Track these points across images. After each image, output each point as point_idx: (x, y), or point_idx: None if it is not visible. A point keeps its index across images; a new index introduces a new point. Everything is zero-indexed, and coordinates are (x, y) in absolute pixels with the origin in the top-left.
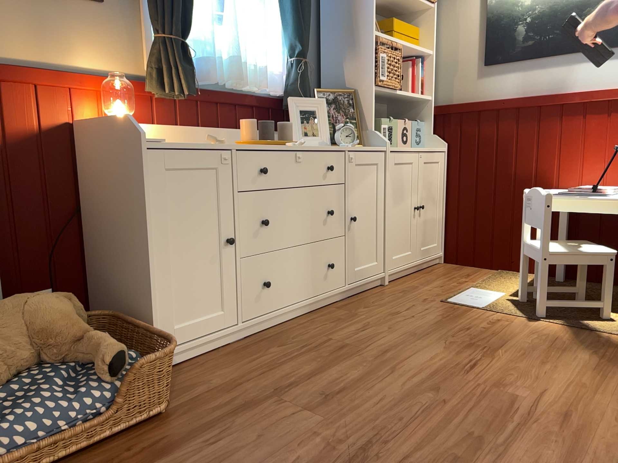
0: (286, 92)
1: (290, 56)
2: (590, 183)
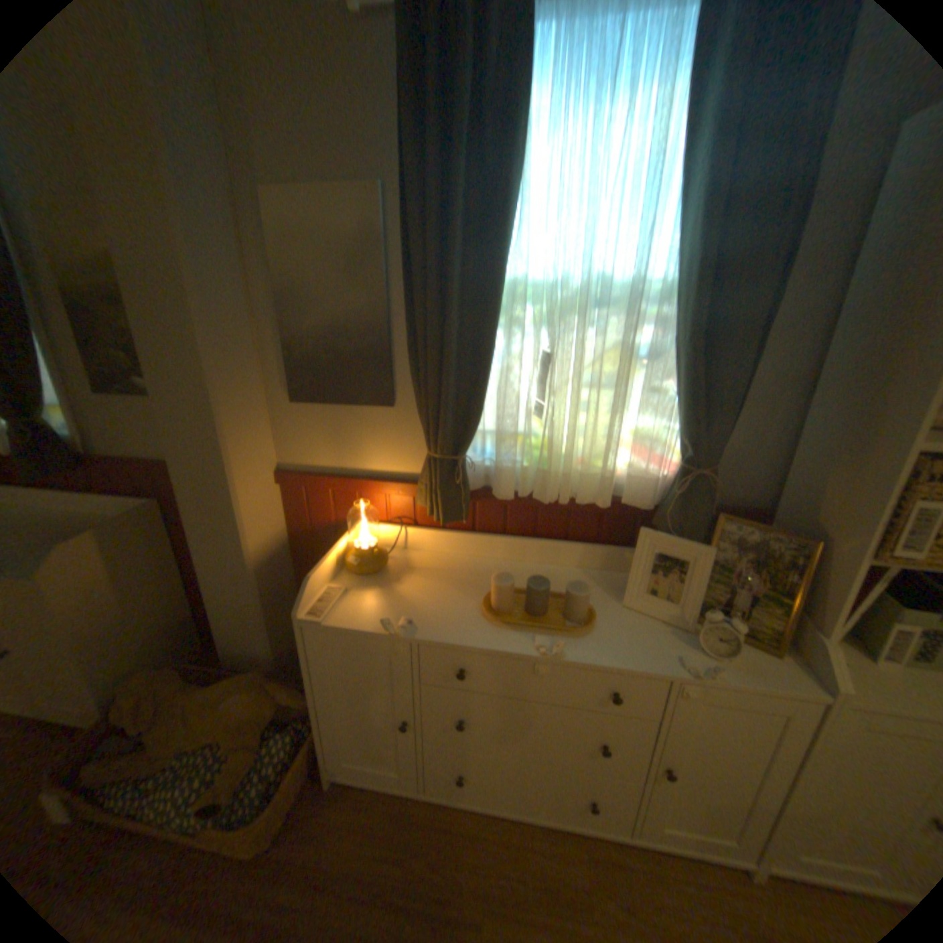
0: (662, 508)
1: (682, 454)
2: None
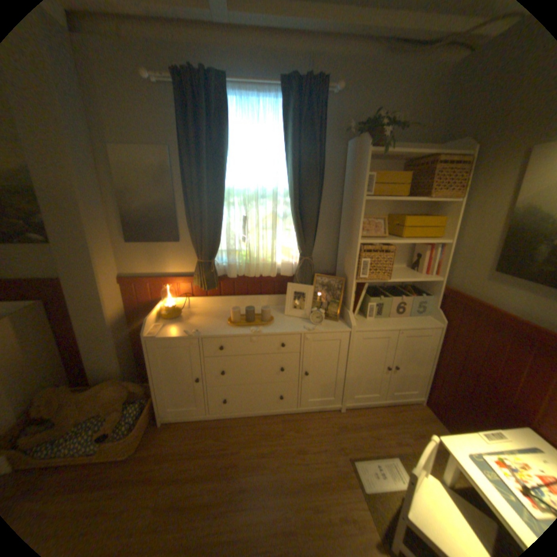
0: (295, 275)
1: (299, 253)
2: None
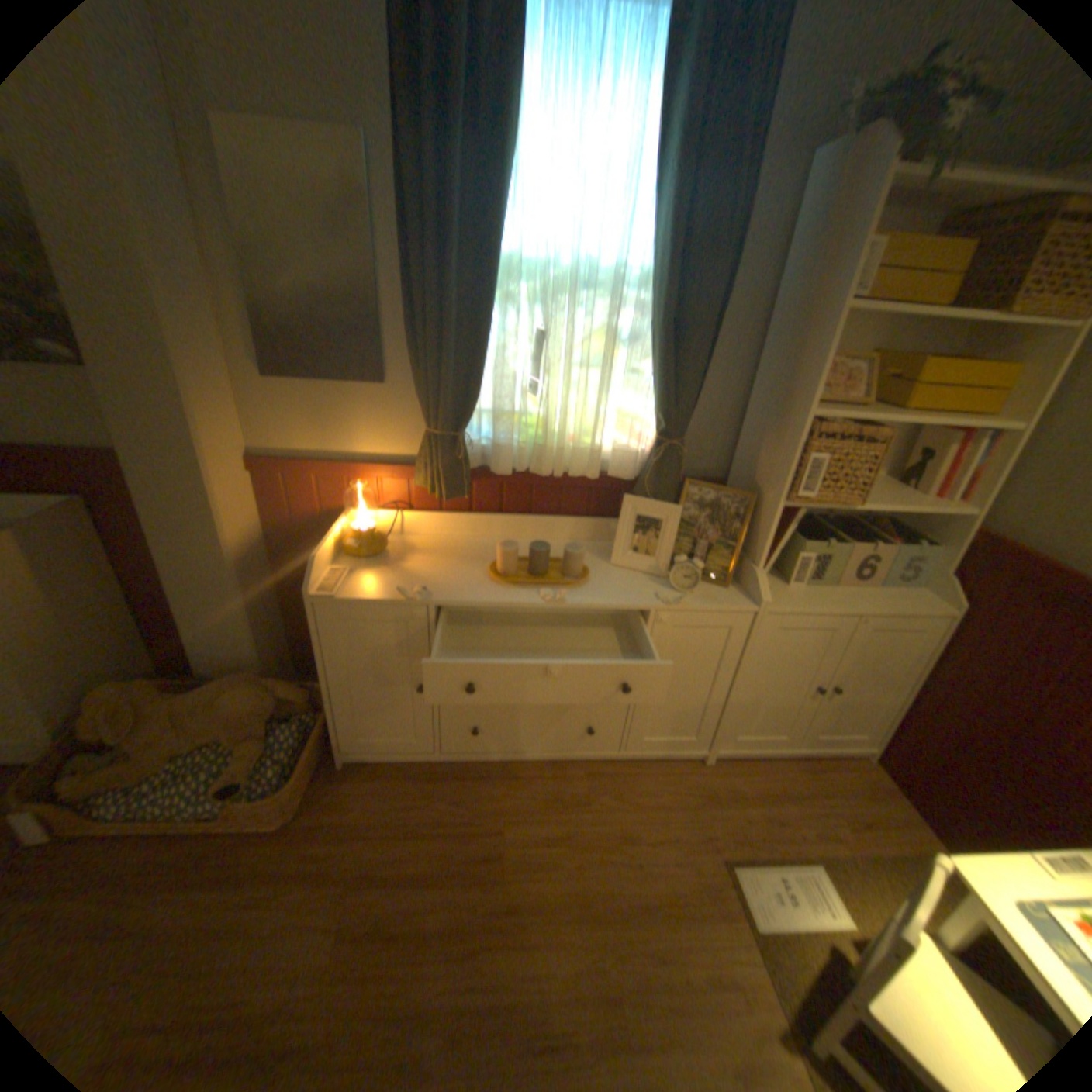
0: (640, 478)
1: (656, 429)
2: None
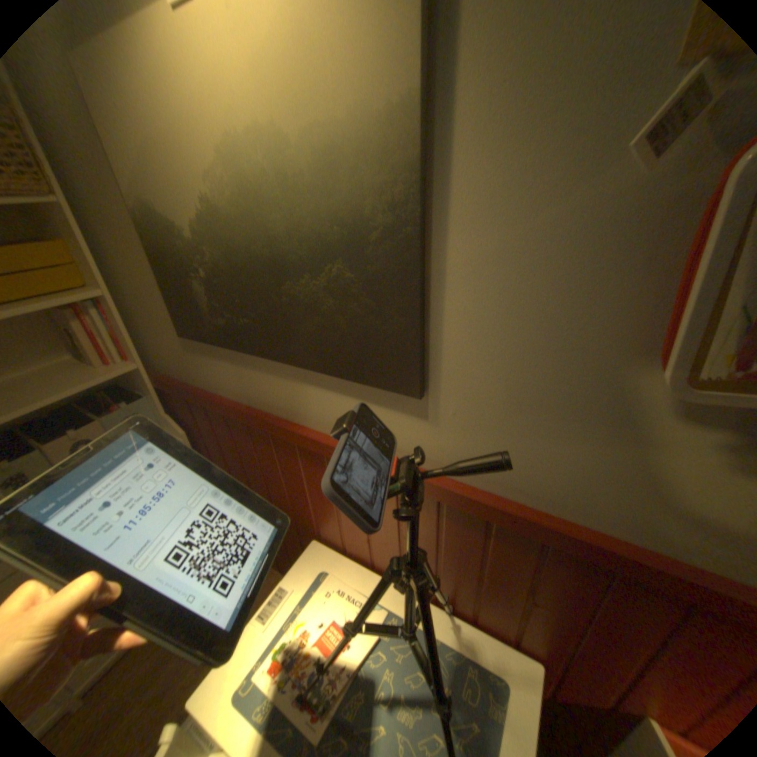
0: None
1: None
2: (357, 555)
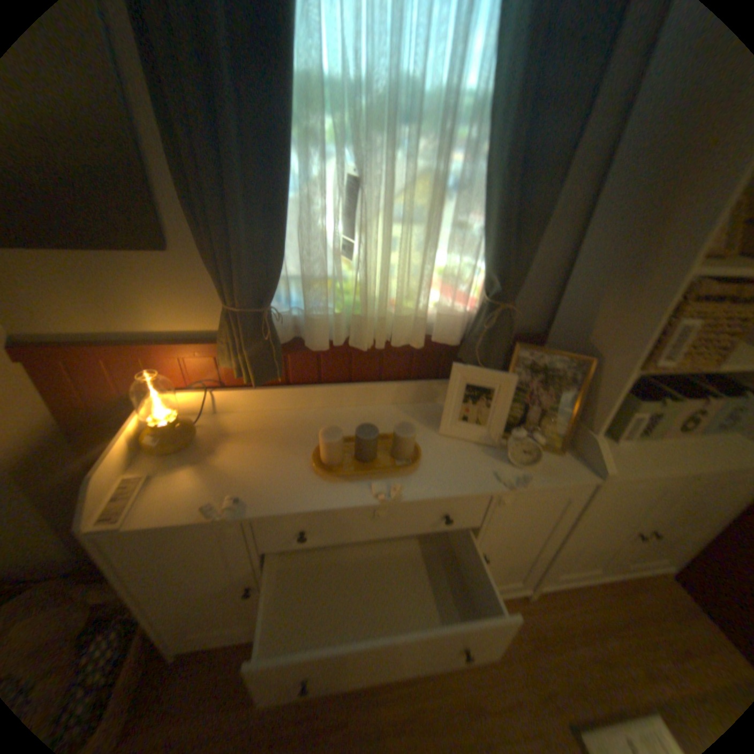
0: (467, 342)
1: (487, 290)
2: None
